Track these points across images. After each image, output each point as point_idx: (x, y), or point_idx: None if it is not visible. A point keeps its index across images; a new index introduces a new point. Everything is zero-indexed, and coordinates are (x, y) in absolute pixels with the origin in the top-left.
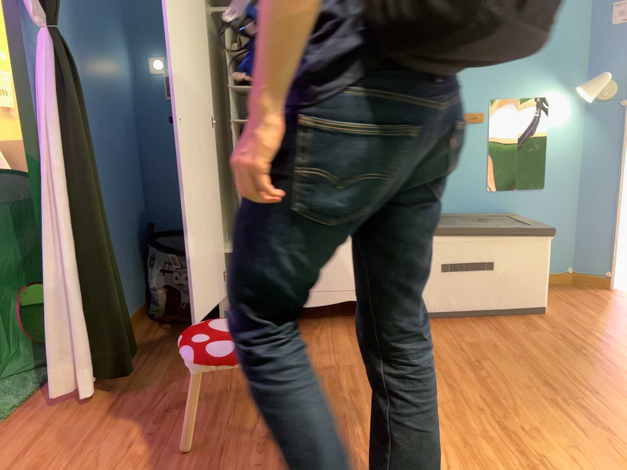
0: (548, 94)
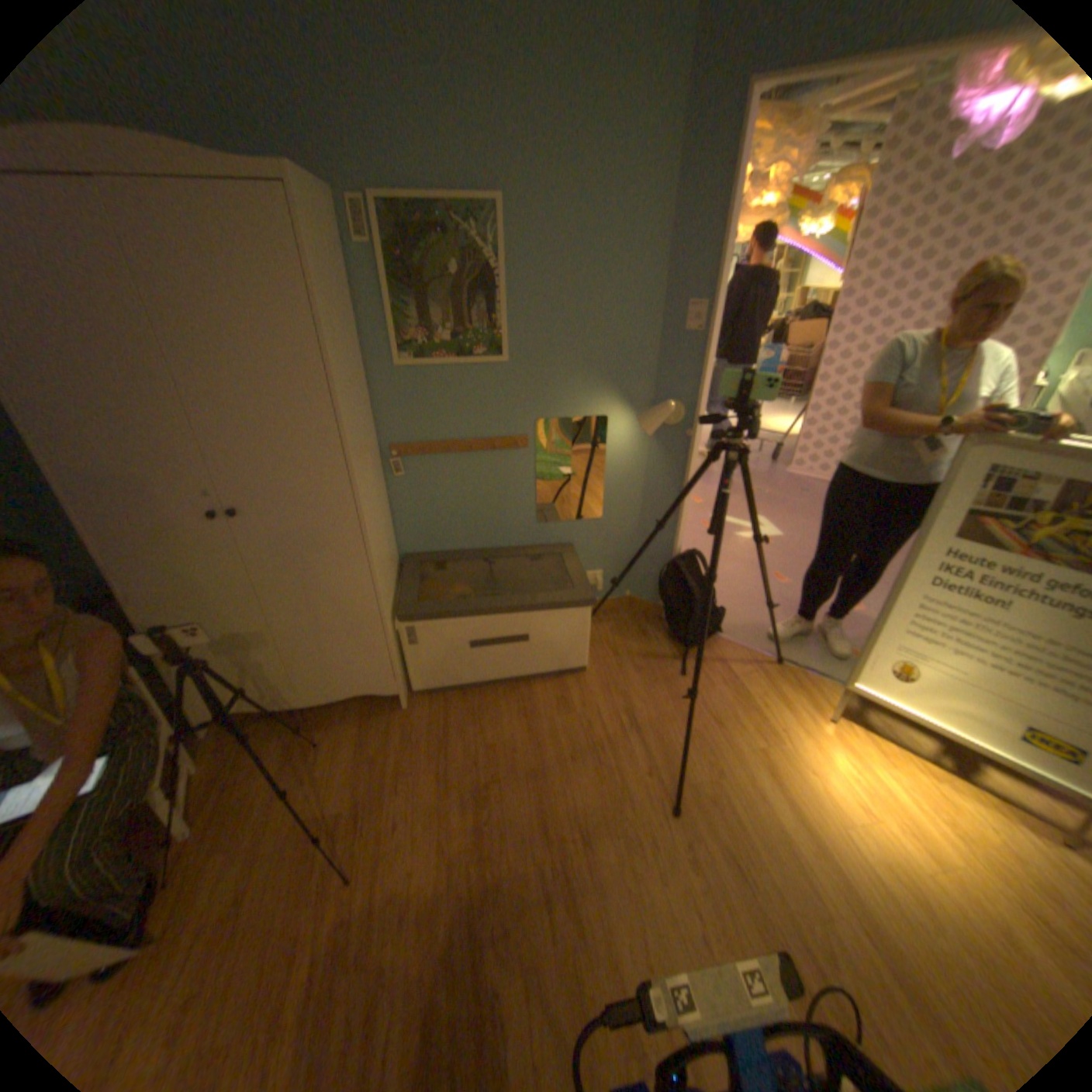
0: (606, 413)
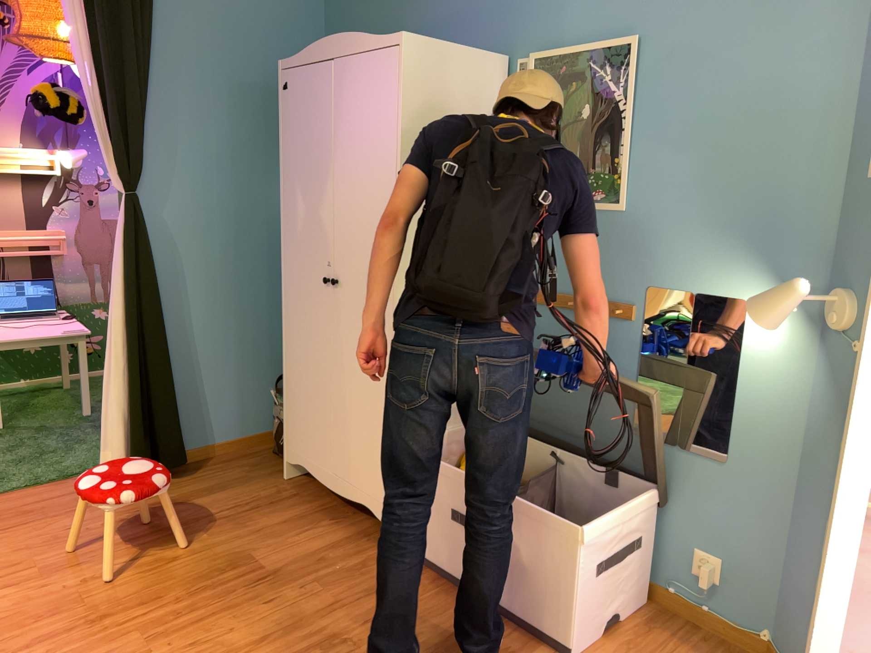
0: (746, 294)
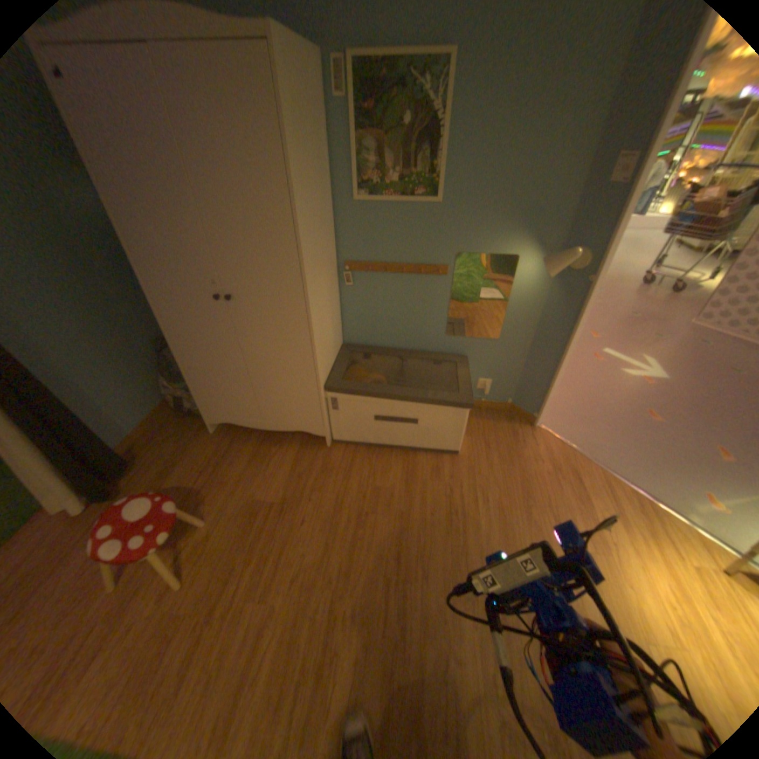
0: (519, 251)
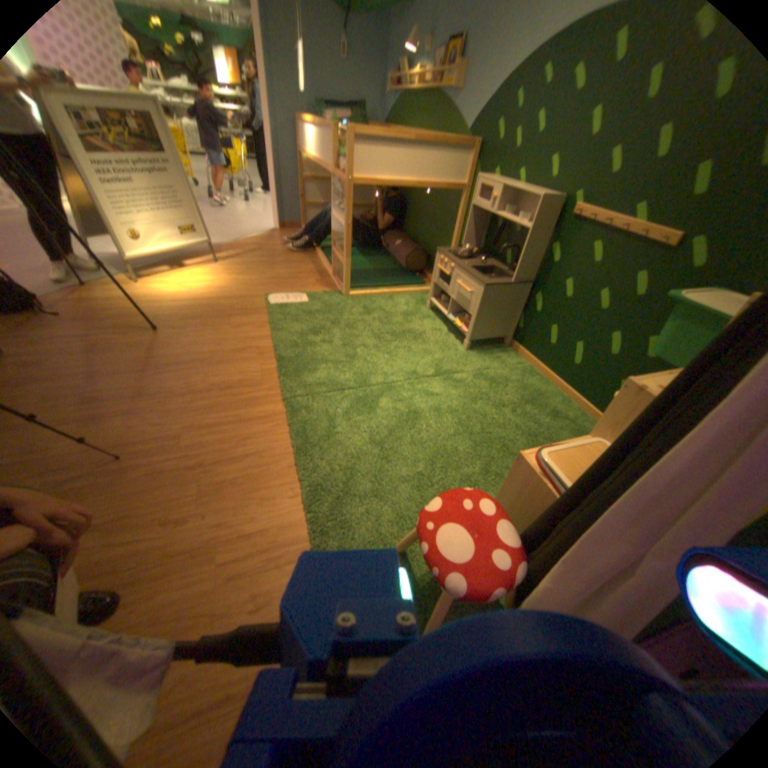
0: None
